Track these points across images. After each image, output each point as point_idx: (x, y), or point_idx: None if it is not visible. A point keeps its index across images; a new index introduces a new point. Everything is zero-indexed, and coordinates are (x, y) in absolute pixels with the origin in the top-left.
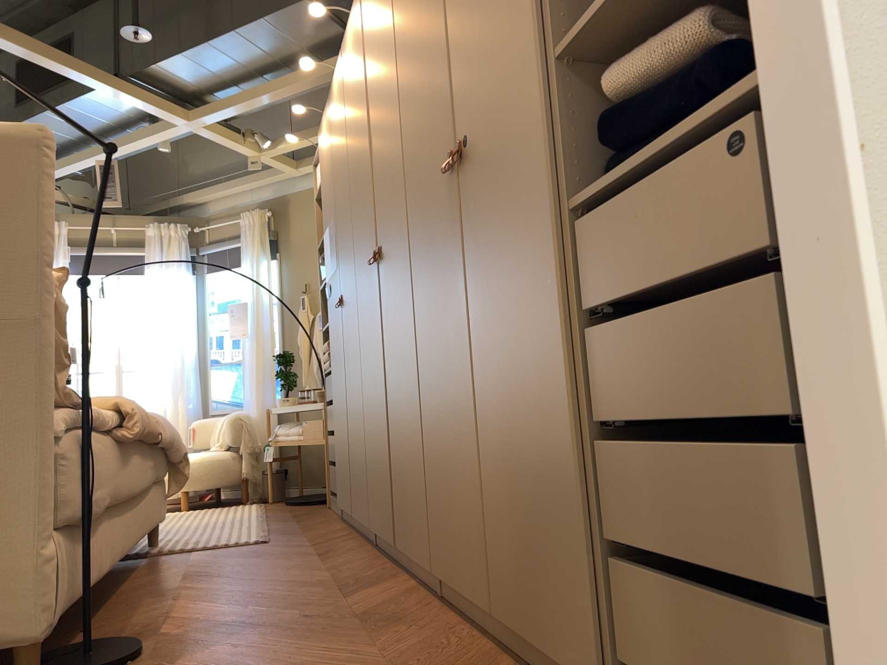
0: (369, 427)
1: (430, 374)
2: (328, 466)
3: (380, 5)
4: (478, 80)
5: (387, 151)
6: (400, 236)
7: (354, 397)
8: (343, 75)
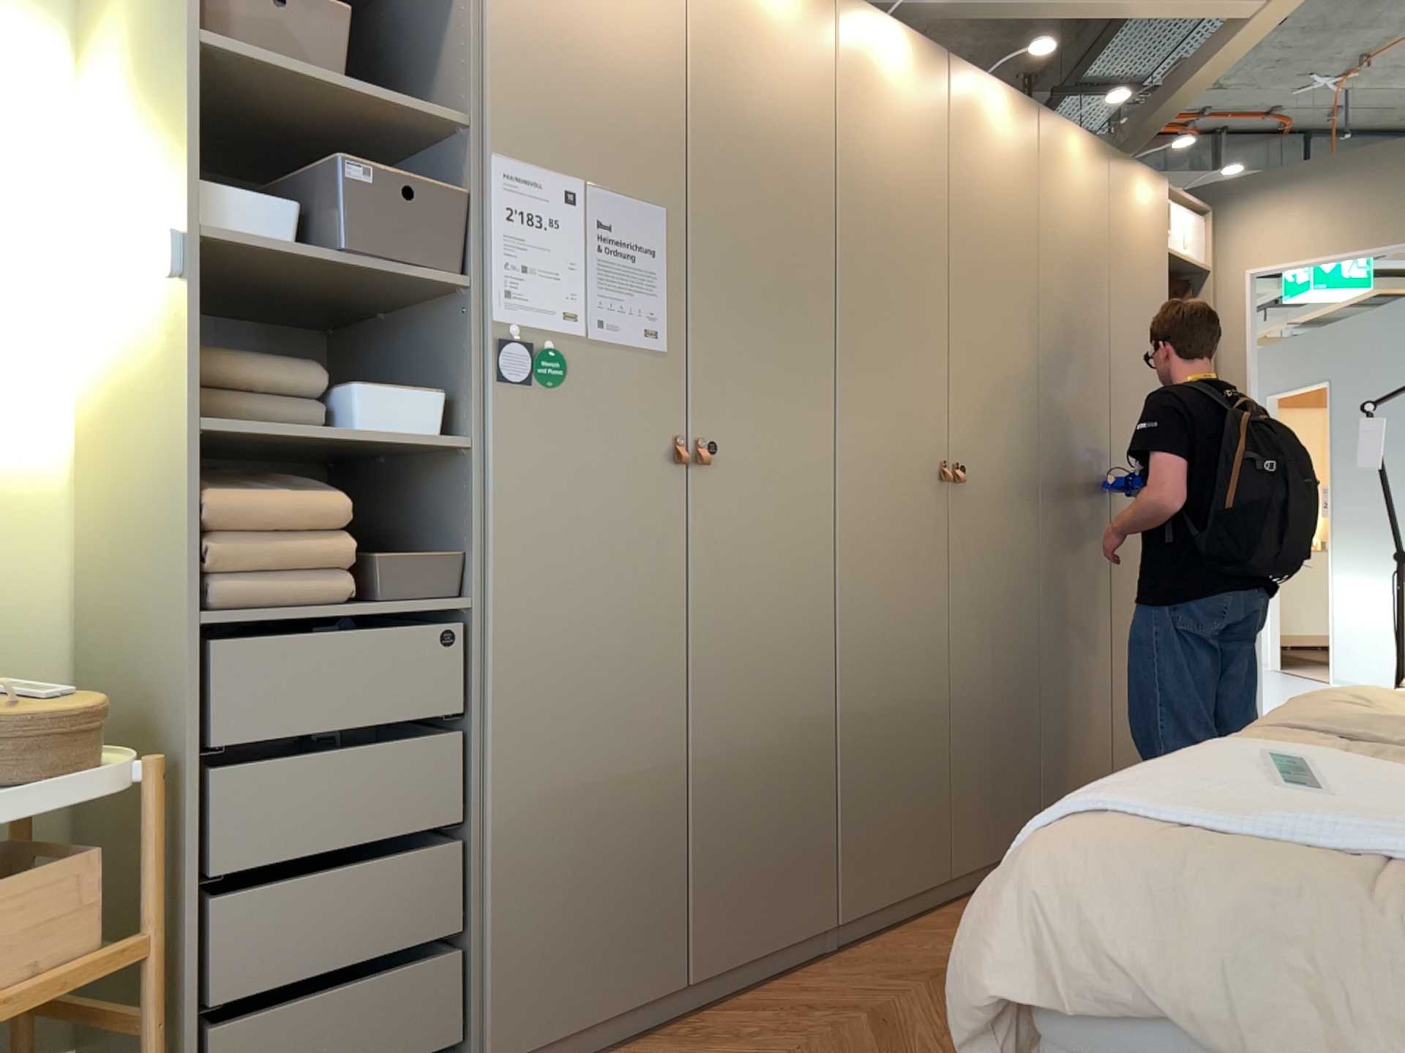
0: (857, 733)
1: (1053, 643)
2: (159, 1051)
3: (1002, 177)
4: (1127, 446)
5: (993, 361)
6: (1011, 481)
7: (759, 687)
8: (830, 38)
